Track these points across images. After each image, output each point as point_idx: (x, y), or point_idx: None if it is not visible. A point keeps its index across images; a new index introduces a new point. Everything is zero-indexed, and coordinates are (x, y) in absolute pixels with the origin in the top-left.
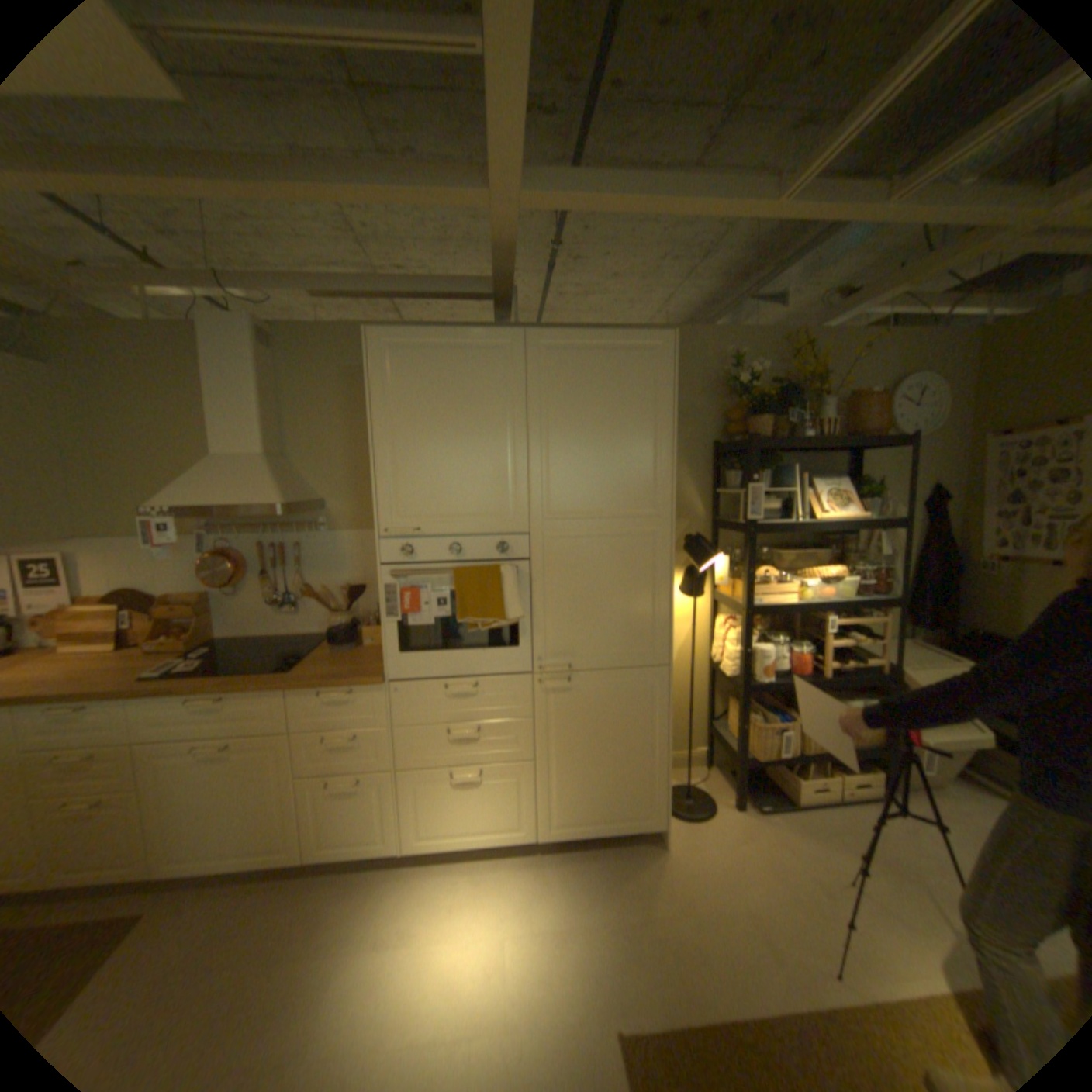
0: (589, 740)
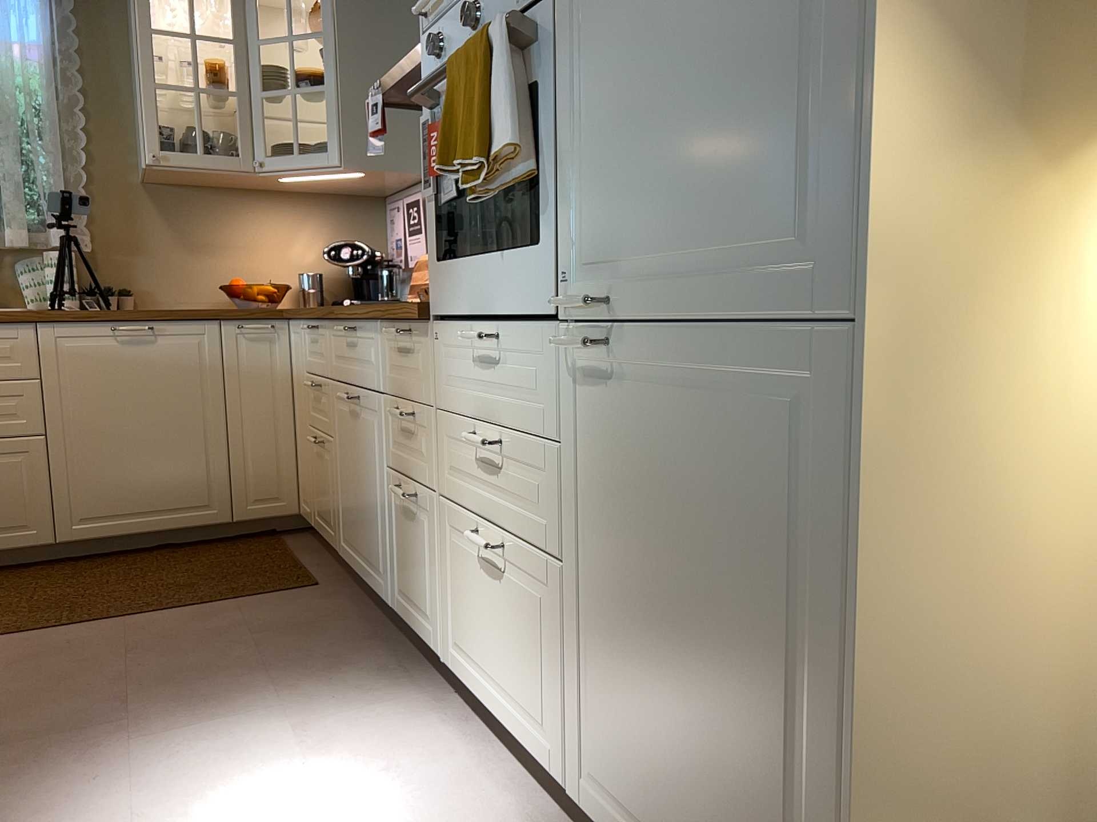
0: (655, 565)
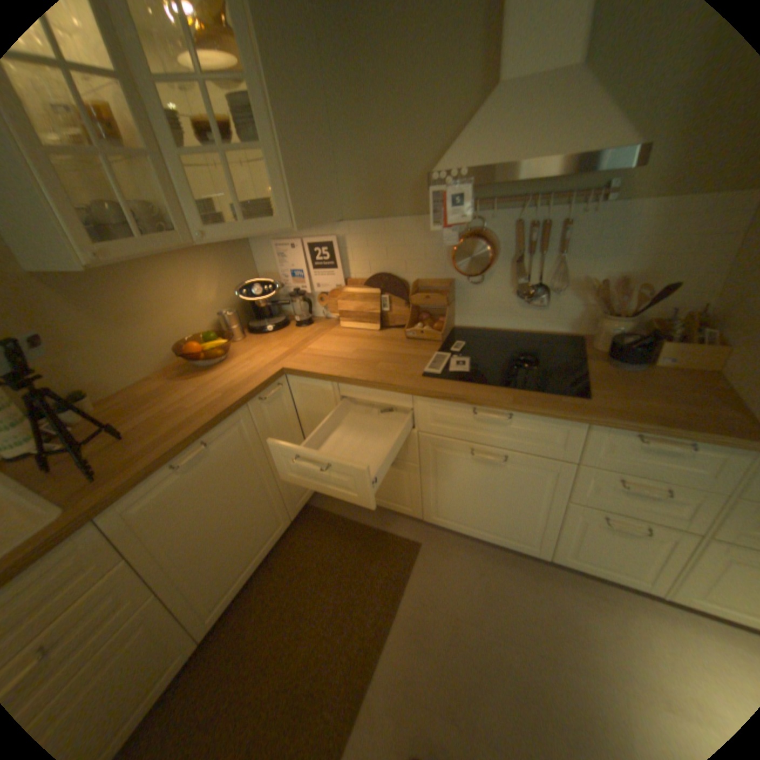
0: None
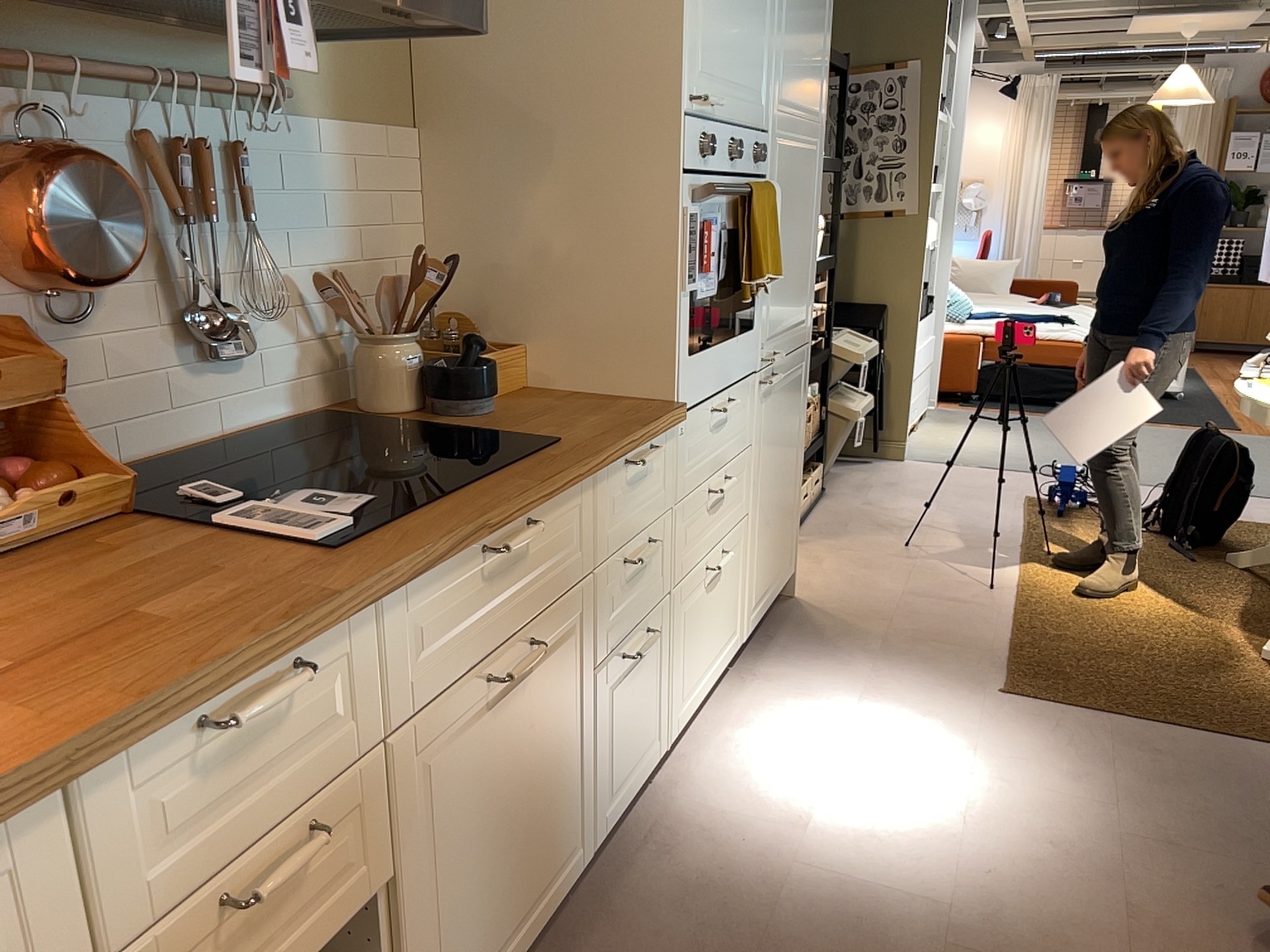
0: (776, 464)
